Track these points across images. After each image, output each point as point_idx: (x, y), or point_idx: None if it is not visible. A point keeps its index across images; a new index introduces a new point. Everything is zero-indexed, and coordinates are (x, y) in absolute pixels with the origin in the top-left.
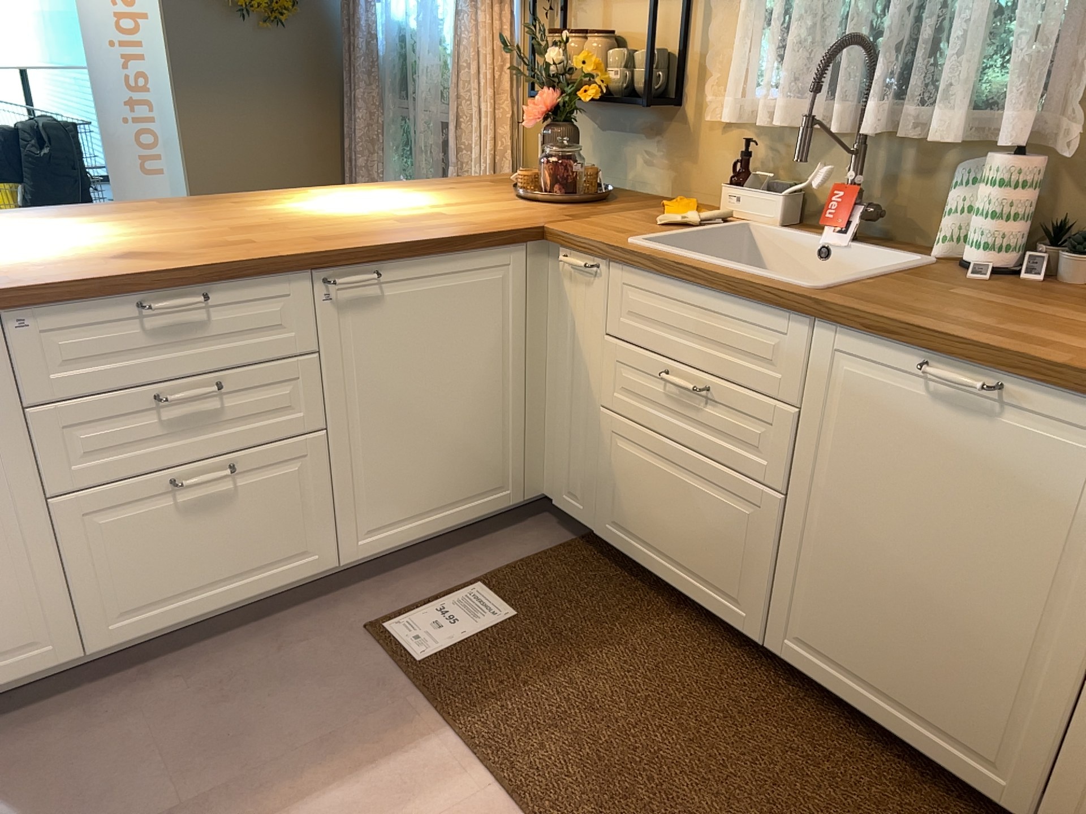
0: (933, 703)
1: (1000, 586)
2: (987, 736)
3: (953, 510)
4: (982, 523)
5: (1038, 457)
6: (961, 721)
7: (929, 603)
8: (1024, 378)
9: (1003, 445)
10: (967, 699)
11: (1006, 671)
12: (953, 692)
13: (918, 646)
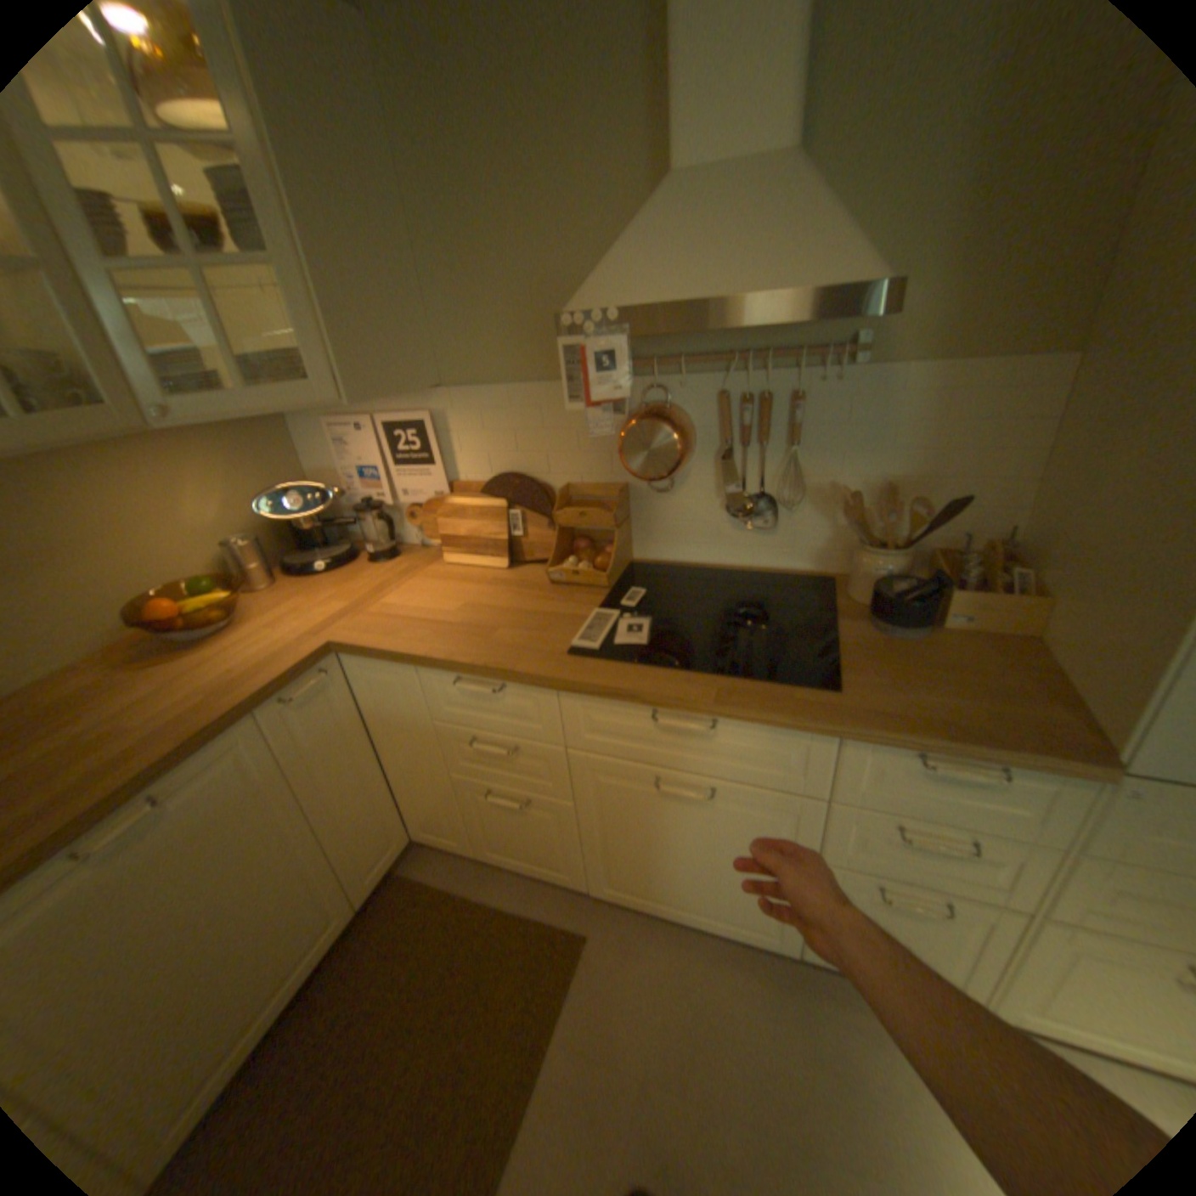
0: (283, 962)
1: (256, 870)
2: (315, 923)
3: (194, 885)
4: (216, 864)
5: (210, 797)
6: (301, 940)
7: (233, 938)
8: (164, 774)
9: (185, 818)
10: (294, 929)
11: (295, 889)
12: (286, 939)
13: (250, 961)
